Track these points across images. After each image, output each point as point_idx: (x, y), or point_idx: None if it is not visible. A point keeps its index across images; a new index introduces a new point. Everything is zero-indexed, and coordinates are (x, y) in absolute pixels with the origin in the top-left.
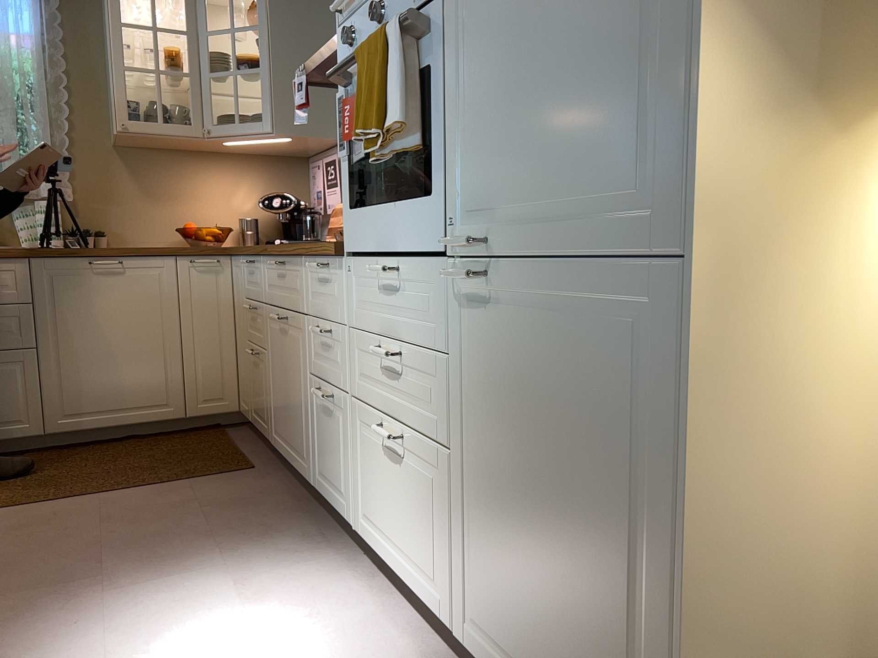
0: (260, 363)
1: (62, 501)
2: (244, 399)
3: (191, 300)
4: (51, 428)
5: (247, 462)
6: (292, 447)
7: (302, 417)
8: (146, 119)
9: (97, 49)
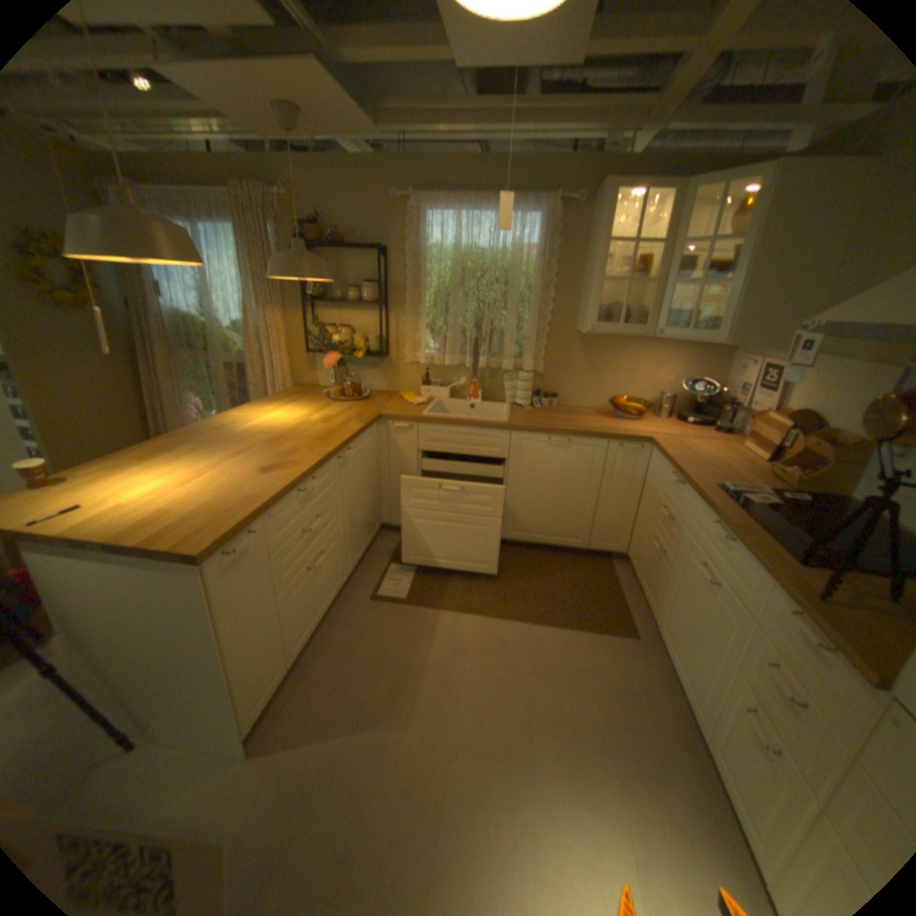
0: (665, 562)
1: (507, 621)
2: (635, 556)
3: (612, 473)
4: (504, 535)
5: (632, 624)
6: (687, 675)
7: (711, 680)
8: (609, 318)
9: (580, 251)
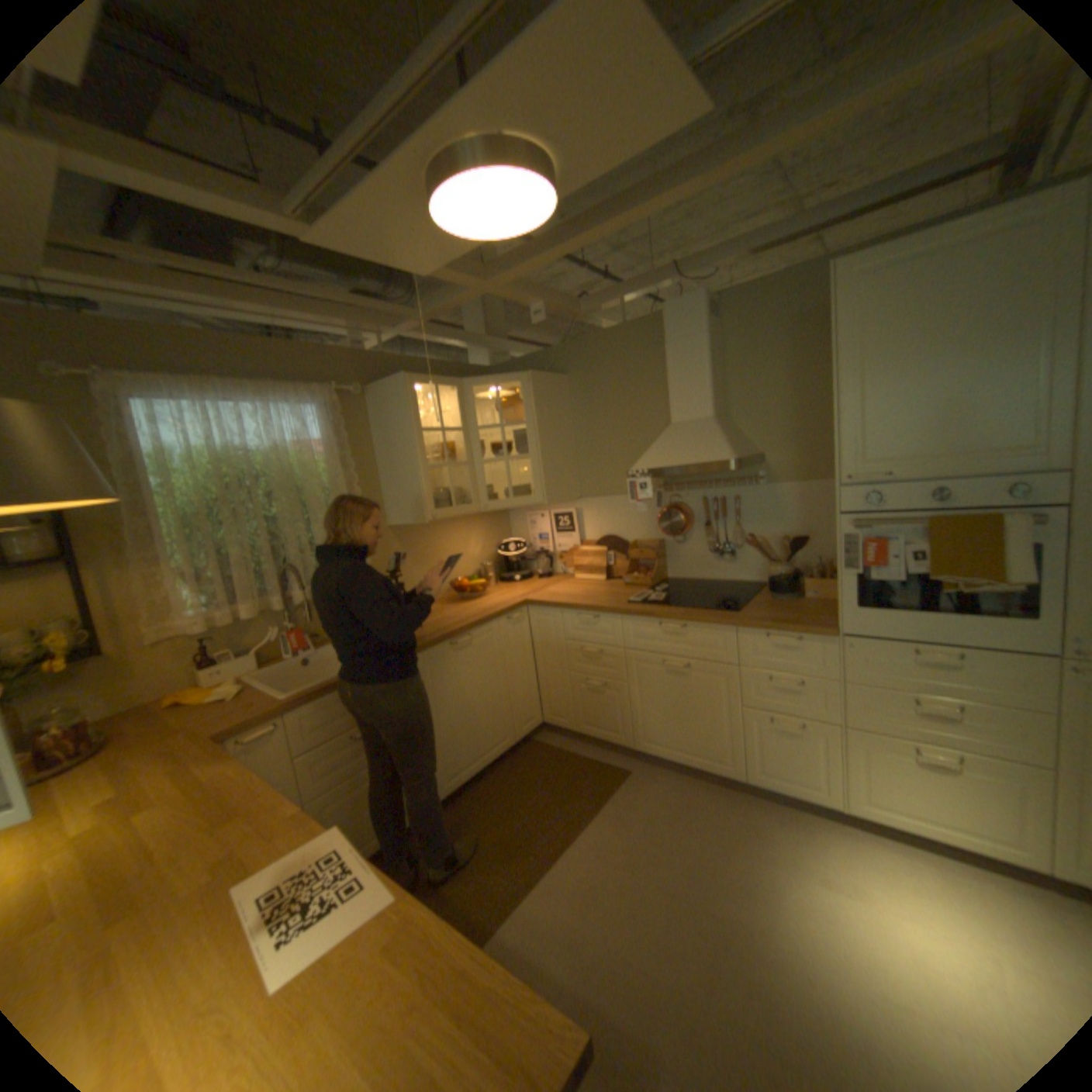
0: (609, 692)
1: (555, 865)
2: (559, 716)
3: (509, 650)
4: (441, 797)
5: (613, 769)
6: (695, 755)
7: (721, 736)
8: (435, 505)
9: (364, 445)
